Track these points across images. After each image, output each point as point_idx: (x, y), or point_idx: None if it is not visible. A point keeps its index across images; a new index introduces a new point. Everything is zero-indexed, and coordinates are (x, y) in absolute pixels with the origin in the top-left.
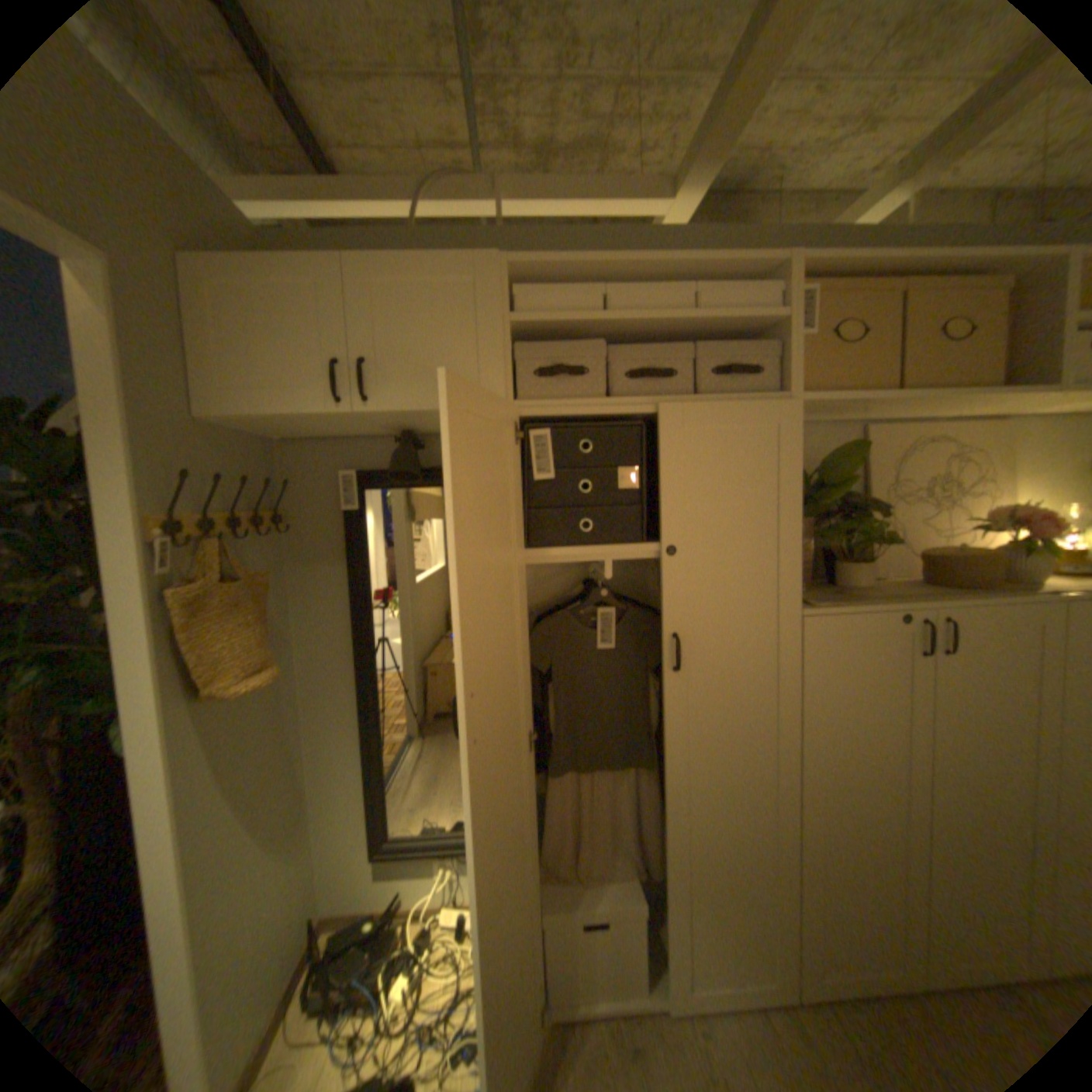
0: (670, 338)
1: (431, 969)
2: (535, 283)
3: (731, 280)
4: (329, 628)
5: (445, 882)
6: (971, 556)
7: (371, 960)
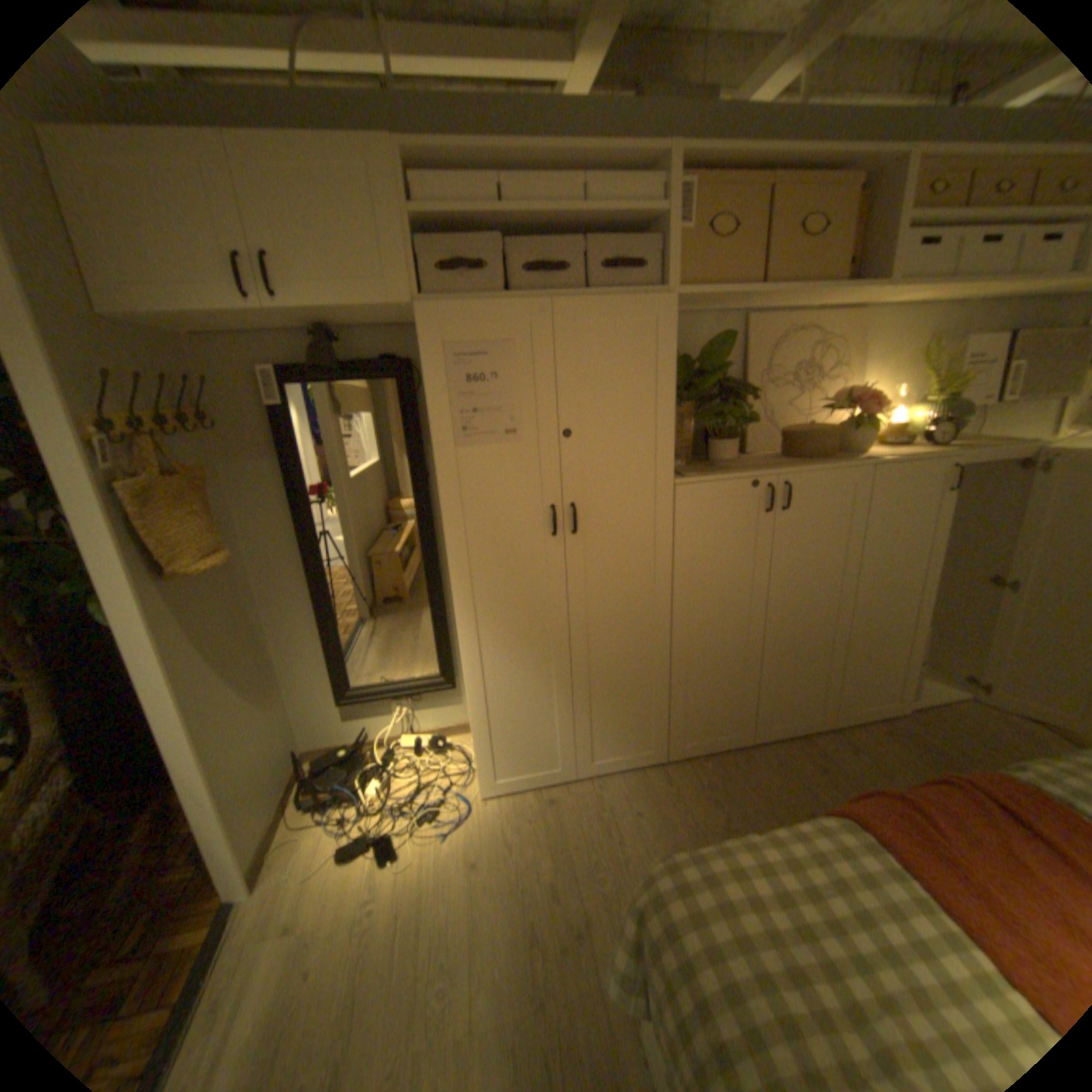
0: (567, 229)
1: (396, 768)
2: (432, 167)
3: (621, 168)
4: (271, 517)
5: (402, 713)
6: (813, 431)
7: (349, 771)
